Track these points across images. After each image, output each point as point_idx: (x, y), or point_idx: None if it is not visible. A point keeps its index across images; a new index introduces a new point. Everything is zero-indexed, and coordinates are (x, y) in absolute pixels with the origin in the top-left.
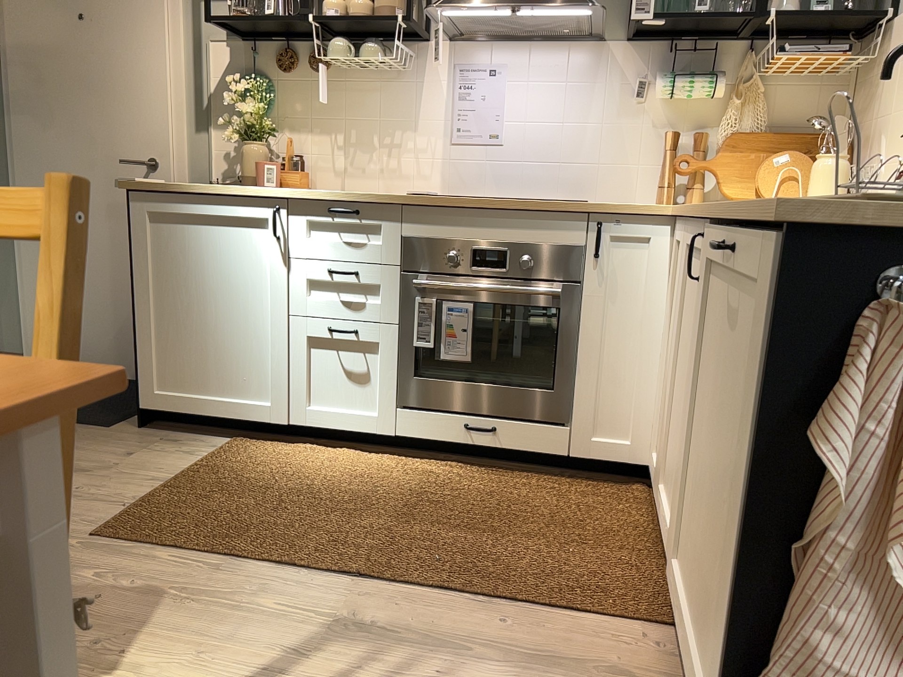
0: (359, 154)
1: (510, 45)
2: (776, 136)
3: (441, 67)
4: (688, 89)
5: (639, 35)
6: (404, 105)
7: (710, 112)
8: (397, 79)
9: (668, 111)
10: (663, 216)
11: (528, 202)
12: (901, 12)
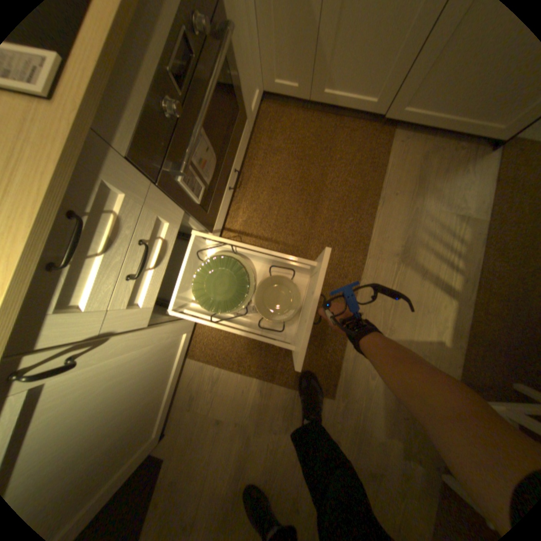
0: None
1: None
2: None
3: None
4: None
5: None
6: None
7: None
8: None
9: None
10: None
11: None
12: None
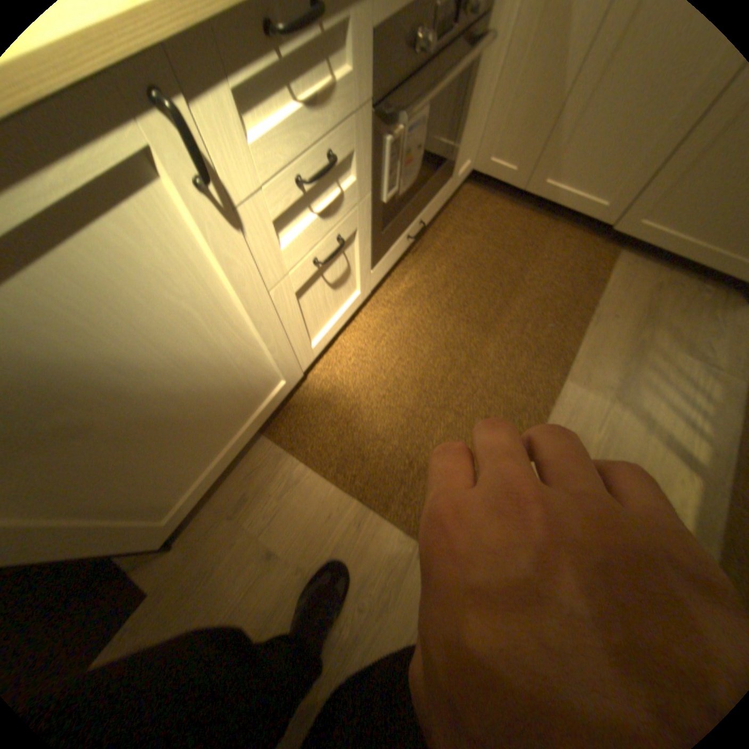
0: None
1: None
2: None
3: None
4: None
5: None
6: None
7: None
8: None
9: None
10: None
11: None
12: None
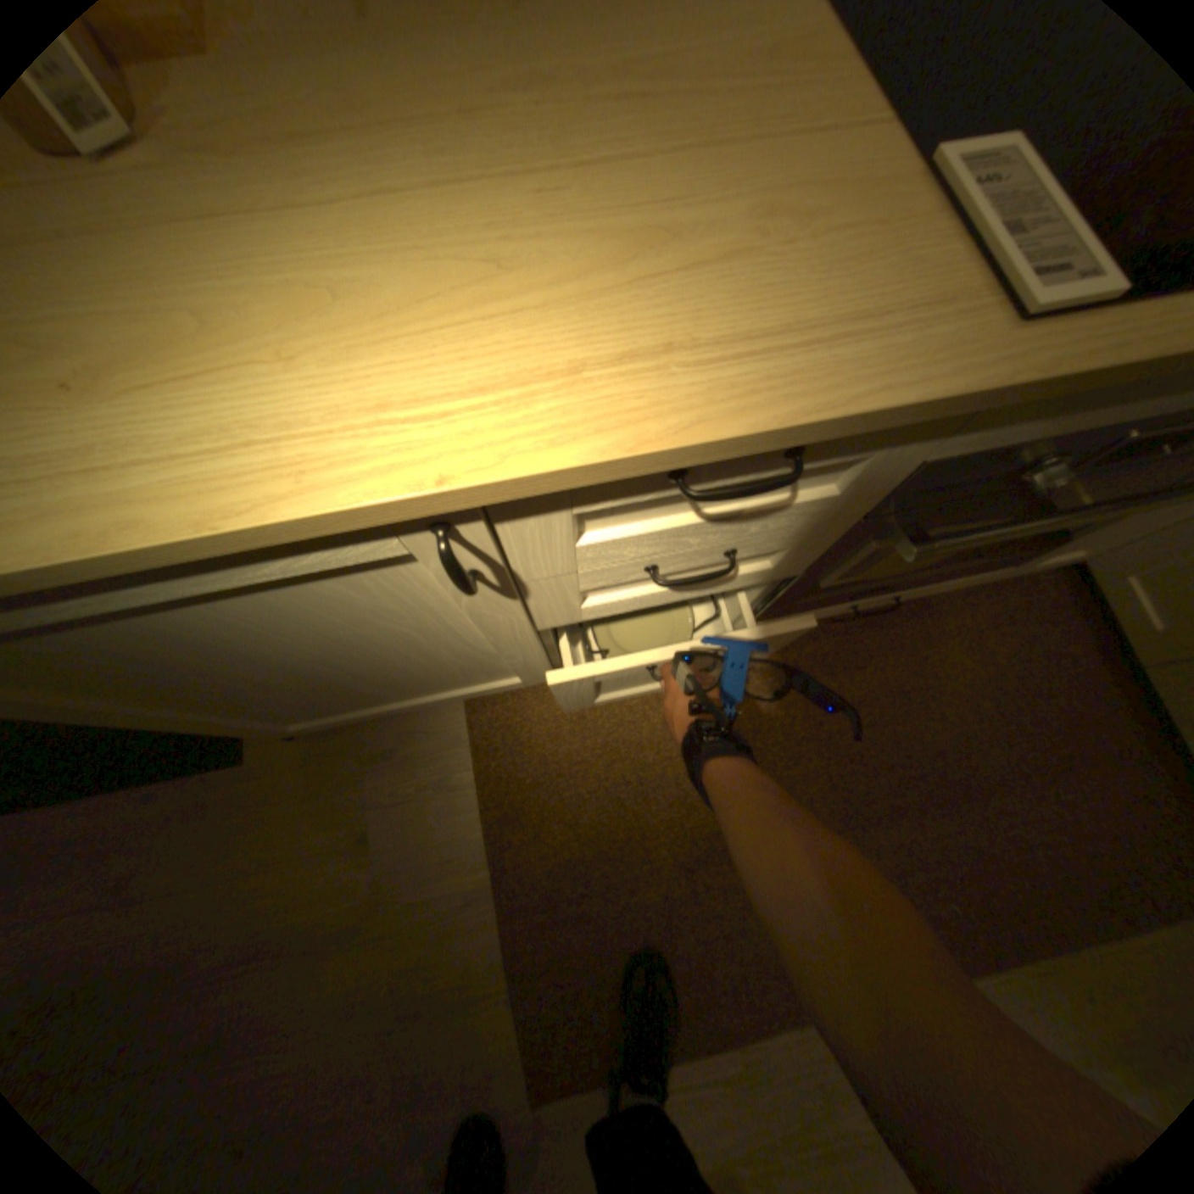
0: None
1: None
2: None
3: None
4: None
5: None
6: None
7: None
8: None
9: None
10: None
11: None
12: None
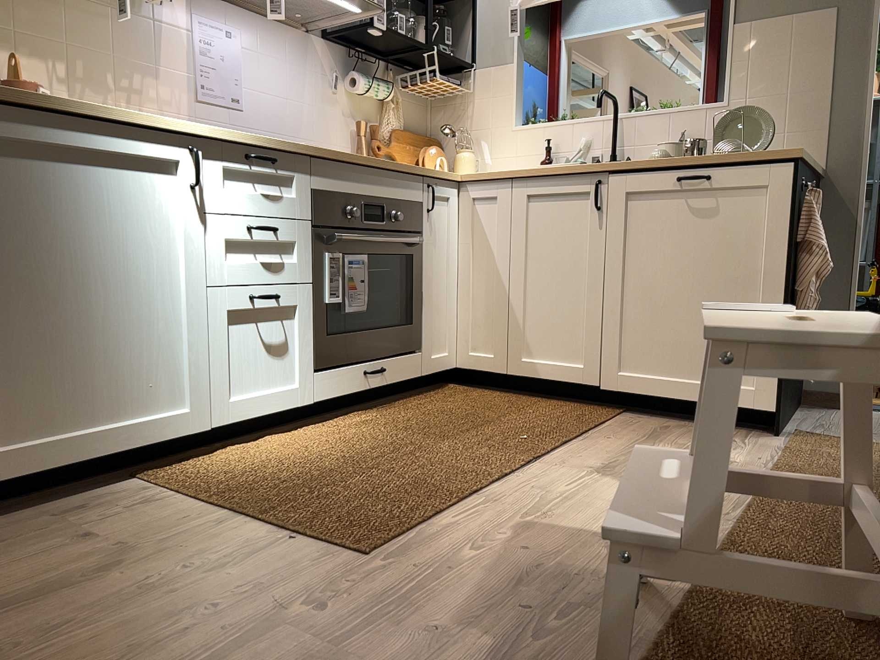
0: (92, 95)
1: (233, 10)
2: (404, 133)
3: (182, 13)
4: (381, 88)
5: (341, 36)
6: (144, 45)
7: (374, 108)
8: (134, 11)
9: (352, 103)
10: (458, 178)
11: (387, 162)
12: (487, 66)
